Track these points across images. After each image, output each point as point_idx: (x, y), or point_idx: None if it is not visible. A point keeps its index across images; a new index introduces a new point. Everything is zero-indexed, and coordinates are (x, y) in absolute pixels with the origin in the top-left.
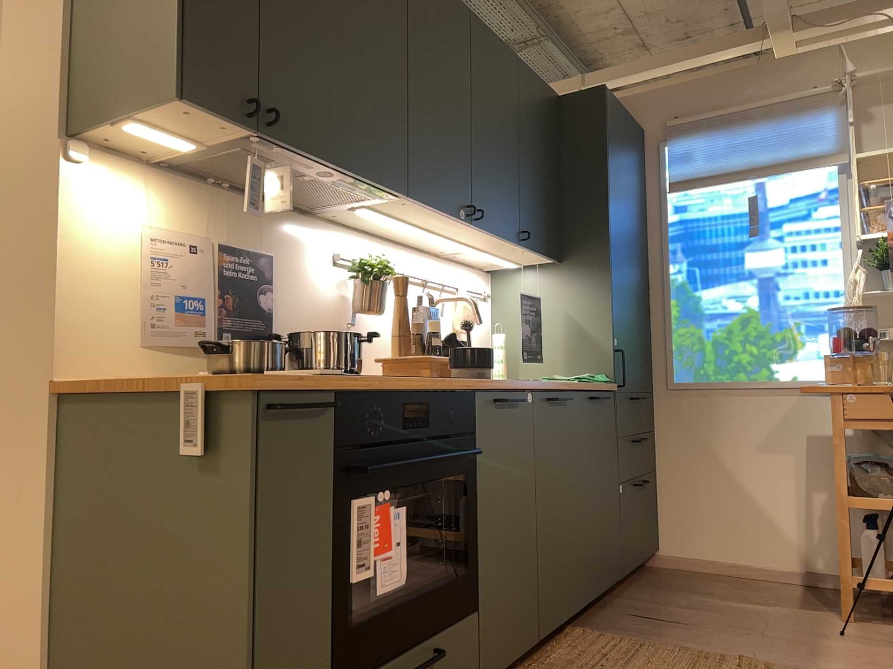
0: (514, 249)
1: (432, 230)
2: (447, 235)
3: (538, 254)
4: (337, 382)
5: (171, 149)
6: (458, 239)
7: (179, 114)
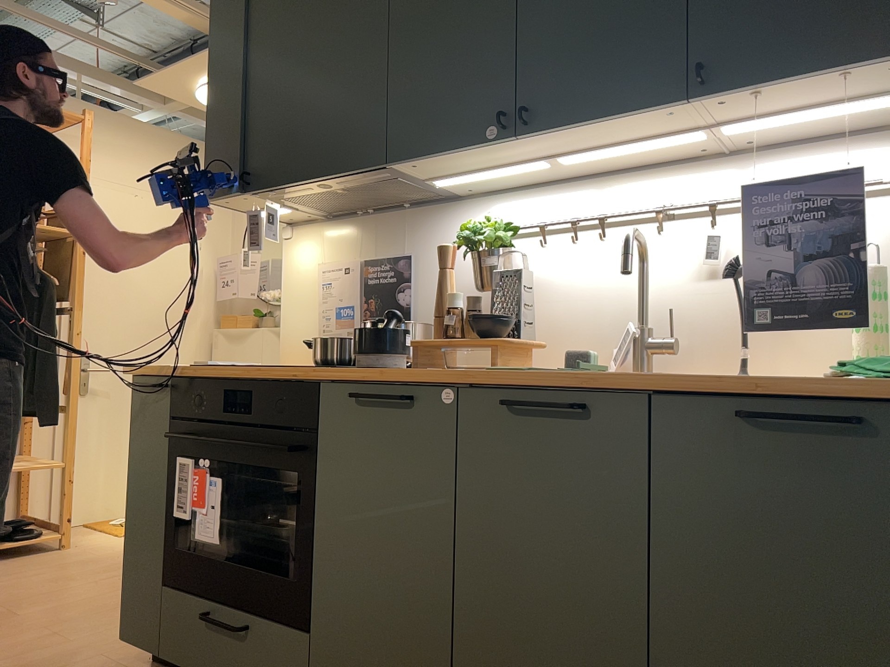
0: (730, 104)
1: (549, 157)
2: (586, 150)
3: (826, 78)
4: (166, 370)
5: (297, 212)
6: (618, 143)
7: (231, 204)
